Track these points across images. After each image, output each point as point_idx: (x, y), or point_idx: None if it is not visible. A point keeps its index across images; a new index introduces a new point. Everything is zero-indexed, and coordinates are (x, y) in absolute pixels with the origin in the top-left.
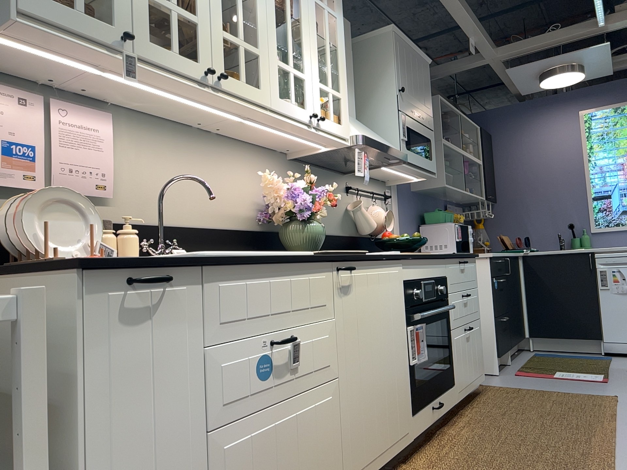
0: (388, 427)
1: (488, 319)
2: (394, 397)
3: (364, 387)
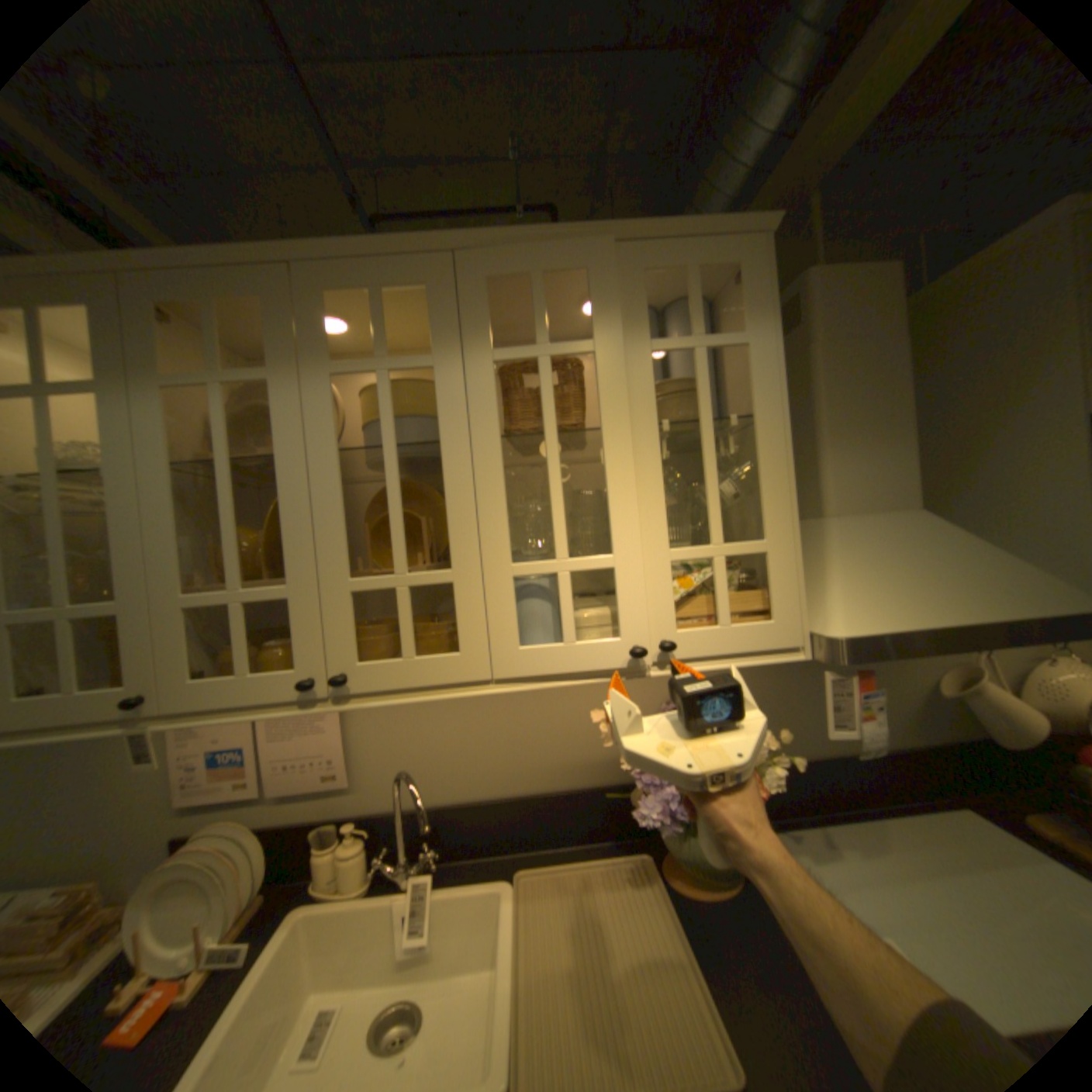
0: None
1: None
2: None
3: None
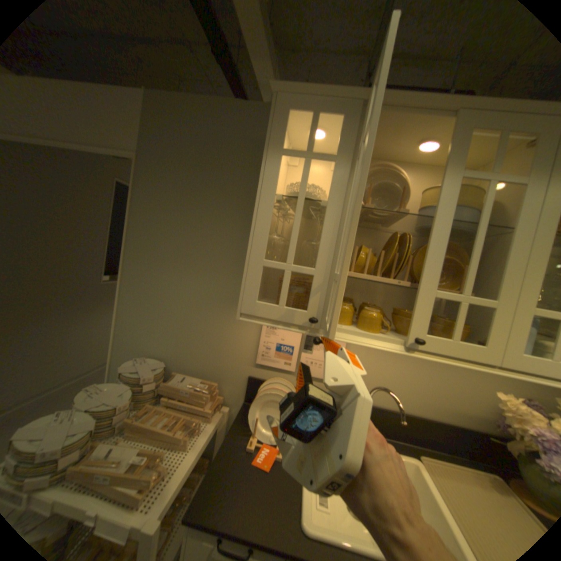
0: None
1: None
2: None
3: None
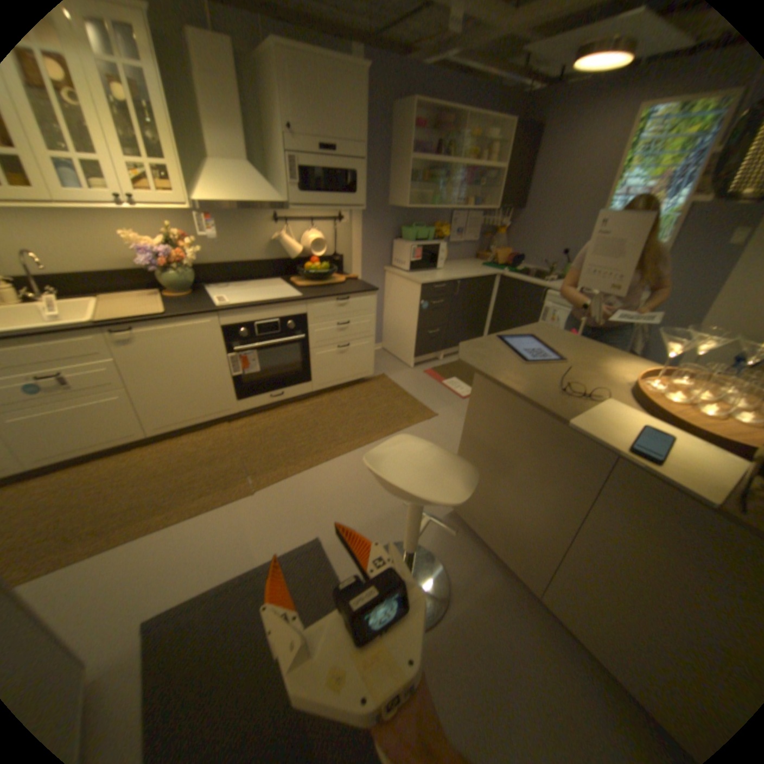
0: (201, 407)
1: (413, 330)
2: (209, 393)
3: (164, 390)
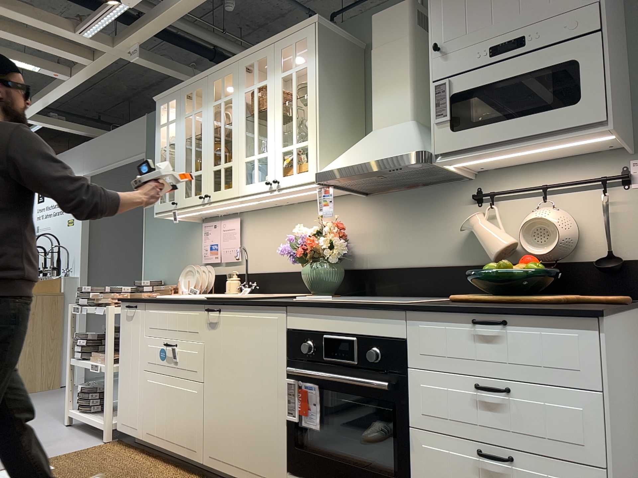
0: (248, 454)
1: None
2: (258, 434)
3: (224, 403)
